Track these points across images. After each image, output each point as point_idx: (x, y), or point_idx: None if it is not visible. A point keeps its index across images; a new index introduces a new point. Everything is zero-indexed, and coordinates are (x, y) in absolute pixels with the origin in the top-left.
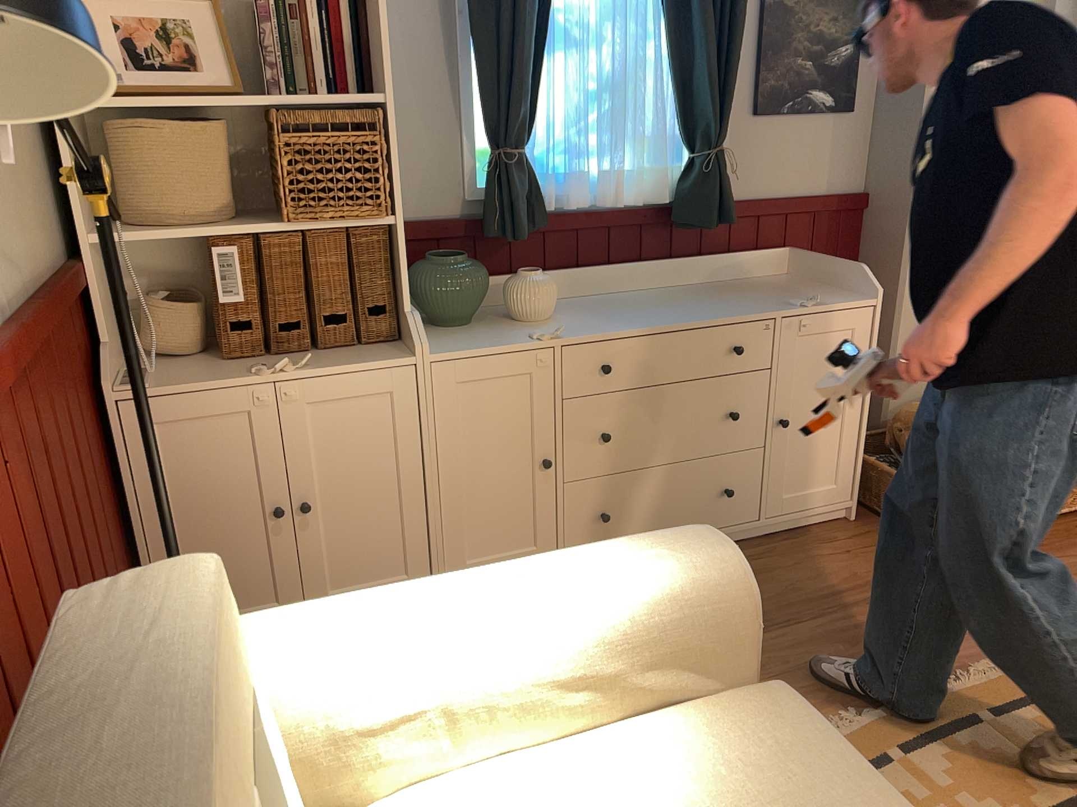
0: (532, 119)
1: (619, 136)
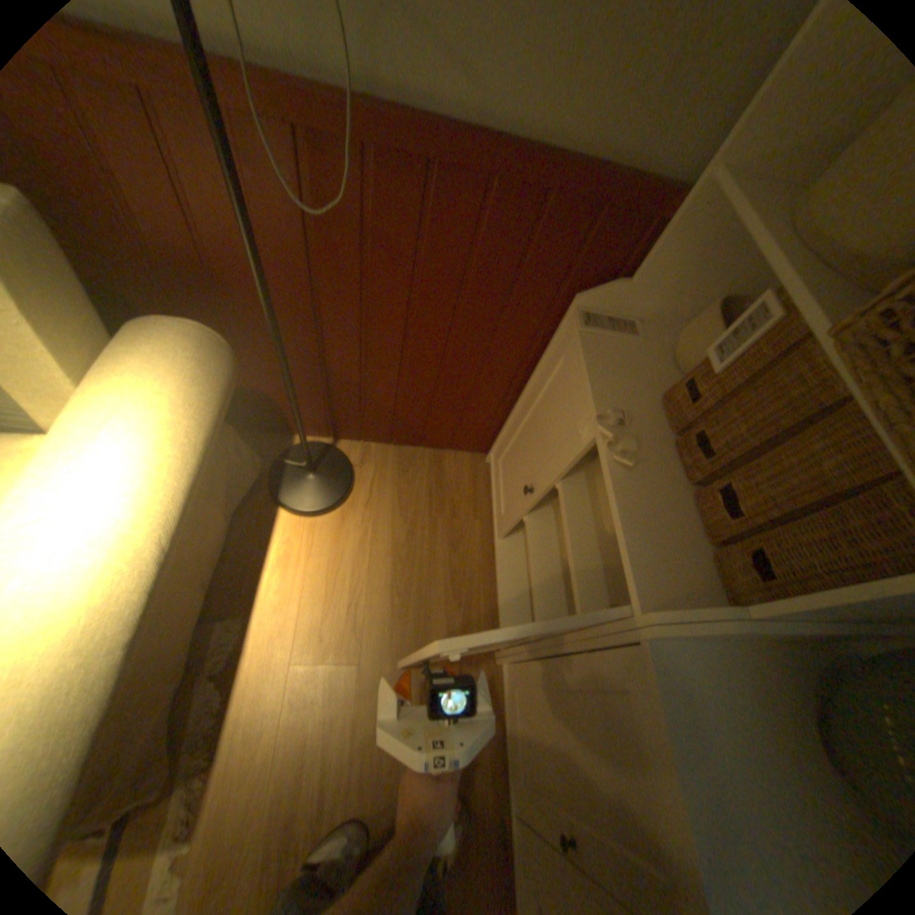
0: None
1: None
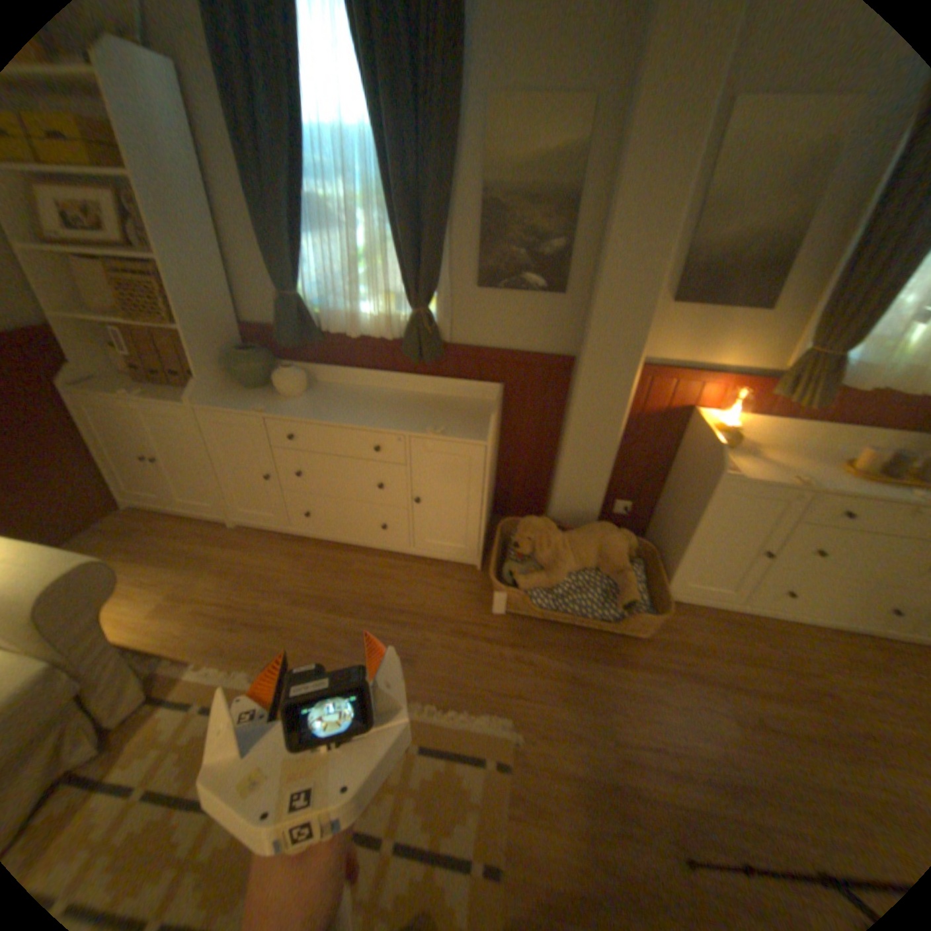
0: (297, 273)
1: (353, 291)
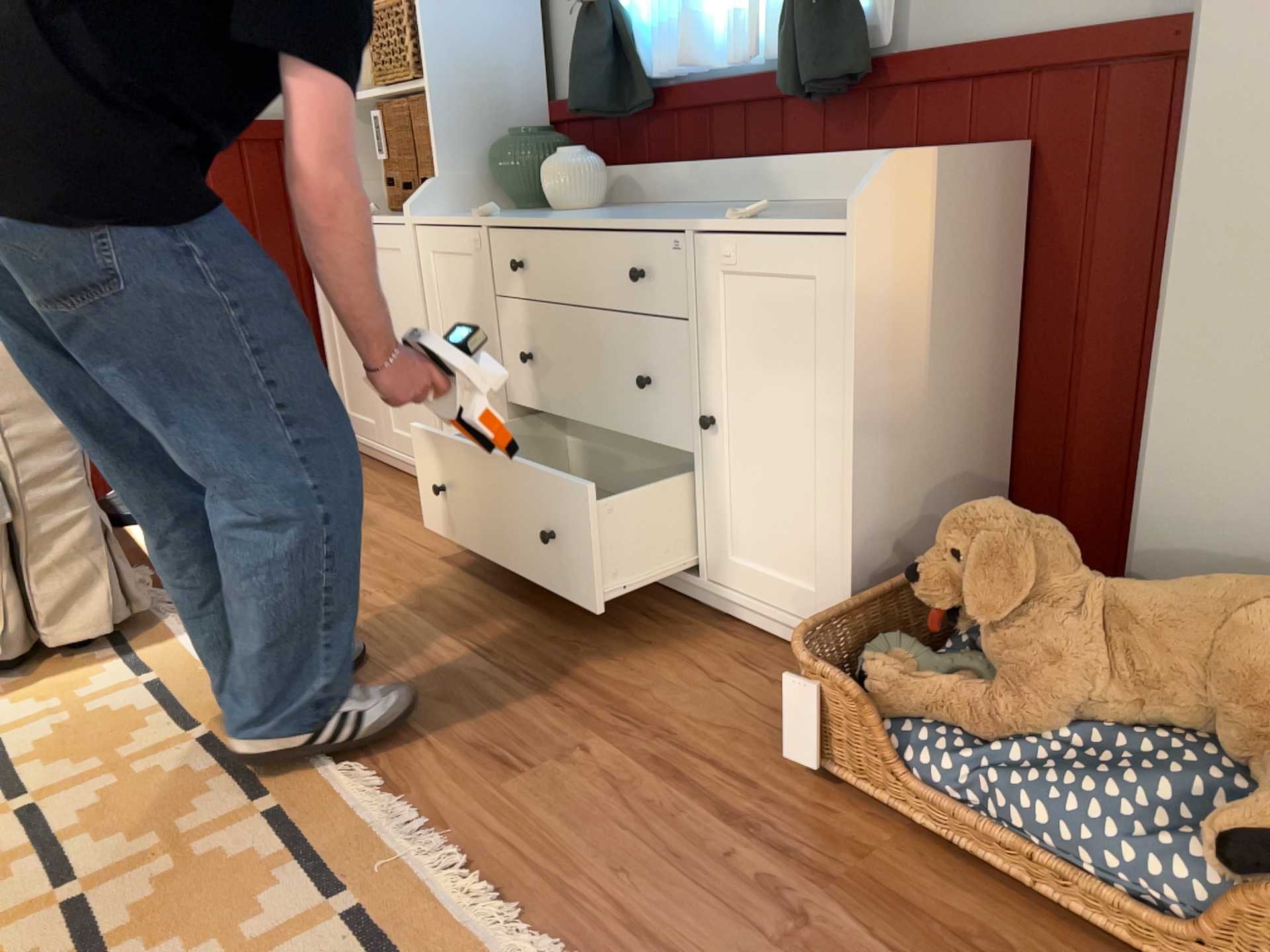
0: None
1: None
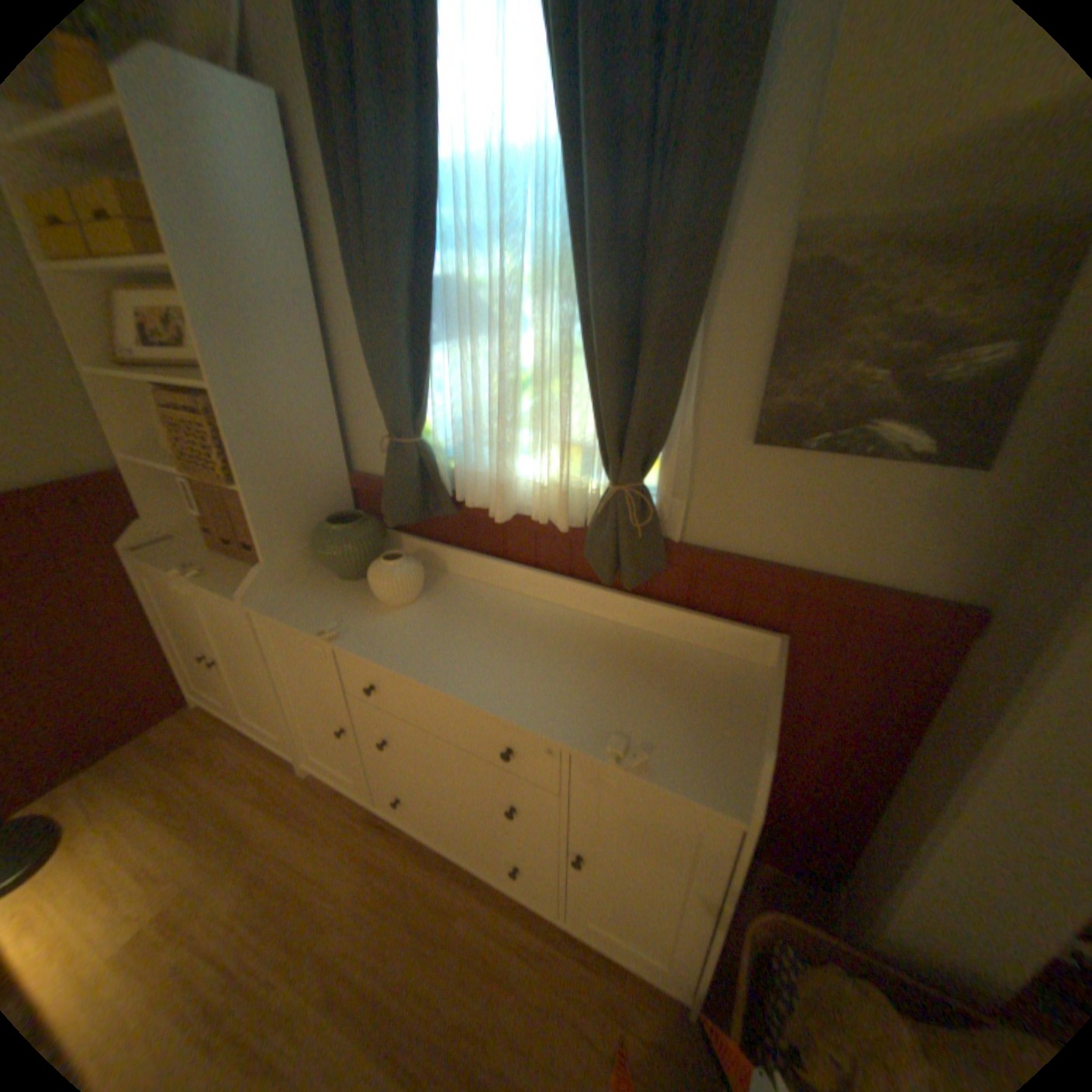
0: (419, 406)
1: (503, 441)
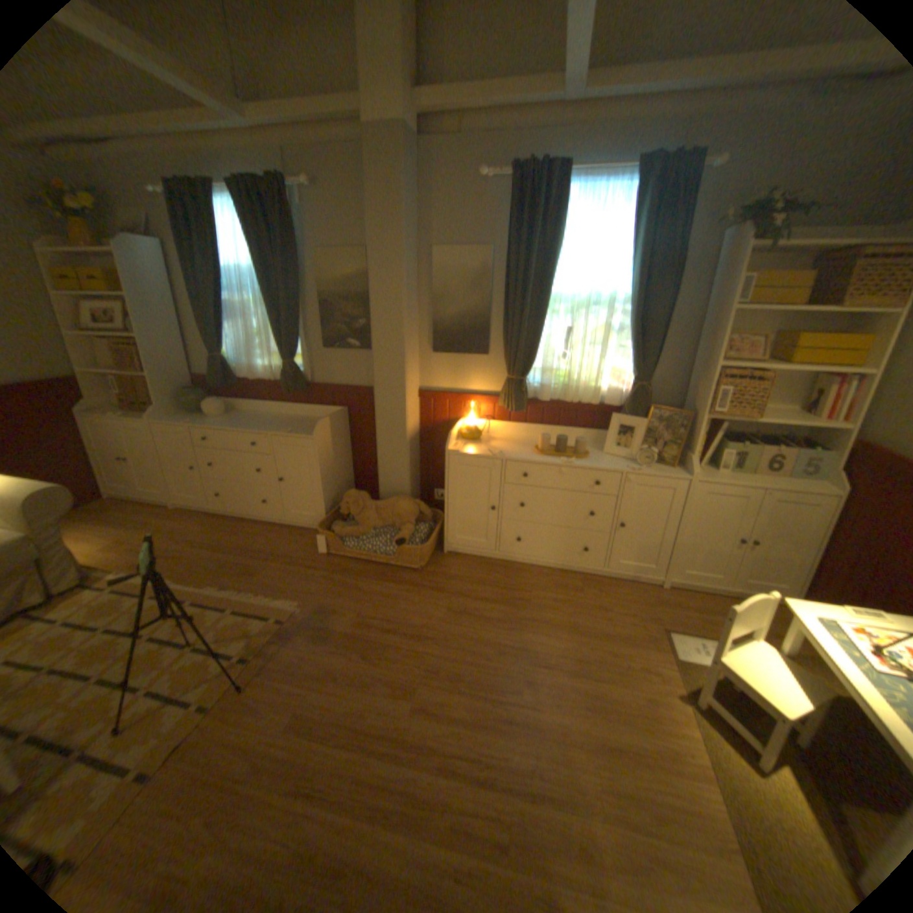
0: (217, 344)
1: (248, 353)
